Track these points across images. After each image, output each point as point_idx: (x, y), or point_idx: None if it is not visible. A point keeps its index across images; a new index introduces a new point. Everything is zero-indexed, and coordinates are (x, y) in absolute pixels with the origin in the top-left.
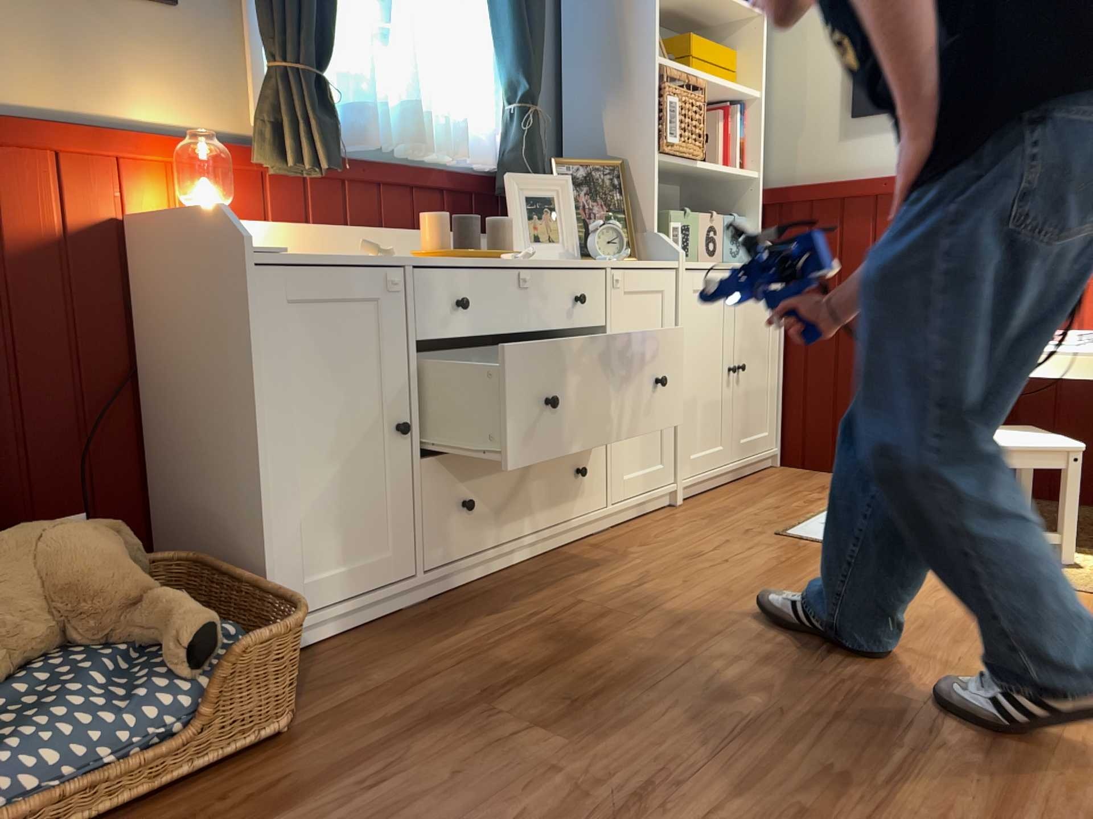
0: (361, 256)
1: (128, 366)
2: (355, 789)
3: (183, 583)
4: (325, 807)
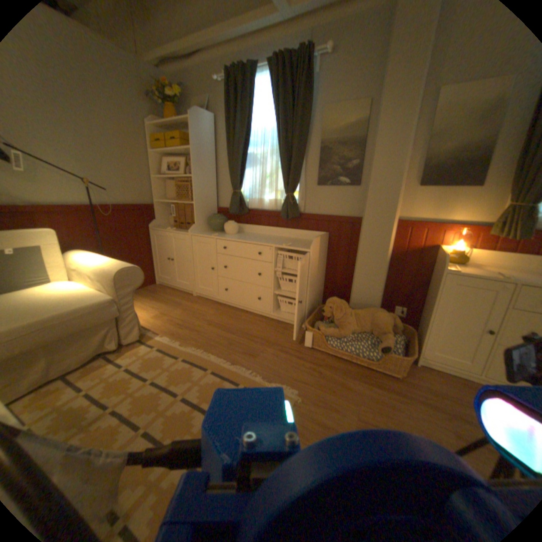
0: (500, 276)
1: (428, 280)
2: (396, 399)
3: (410, 335)
4: (387, 396)
